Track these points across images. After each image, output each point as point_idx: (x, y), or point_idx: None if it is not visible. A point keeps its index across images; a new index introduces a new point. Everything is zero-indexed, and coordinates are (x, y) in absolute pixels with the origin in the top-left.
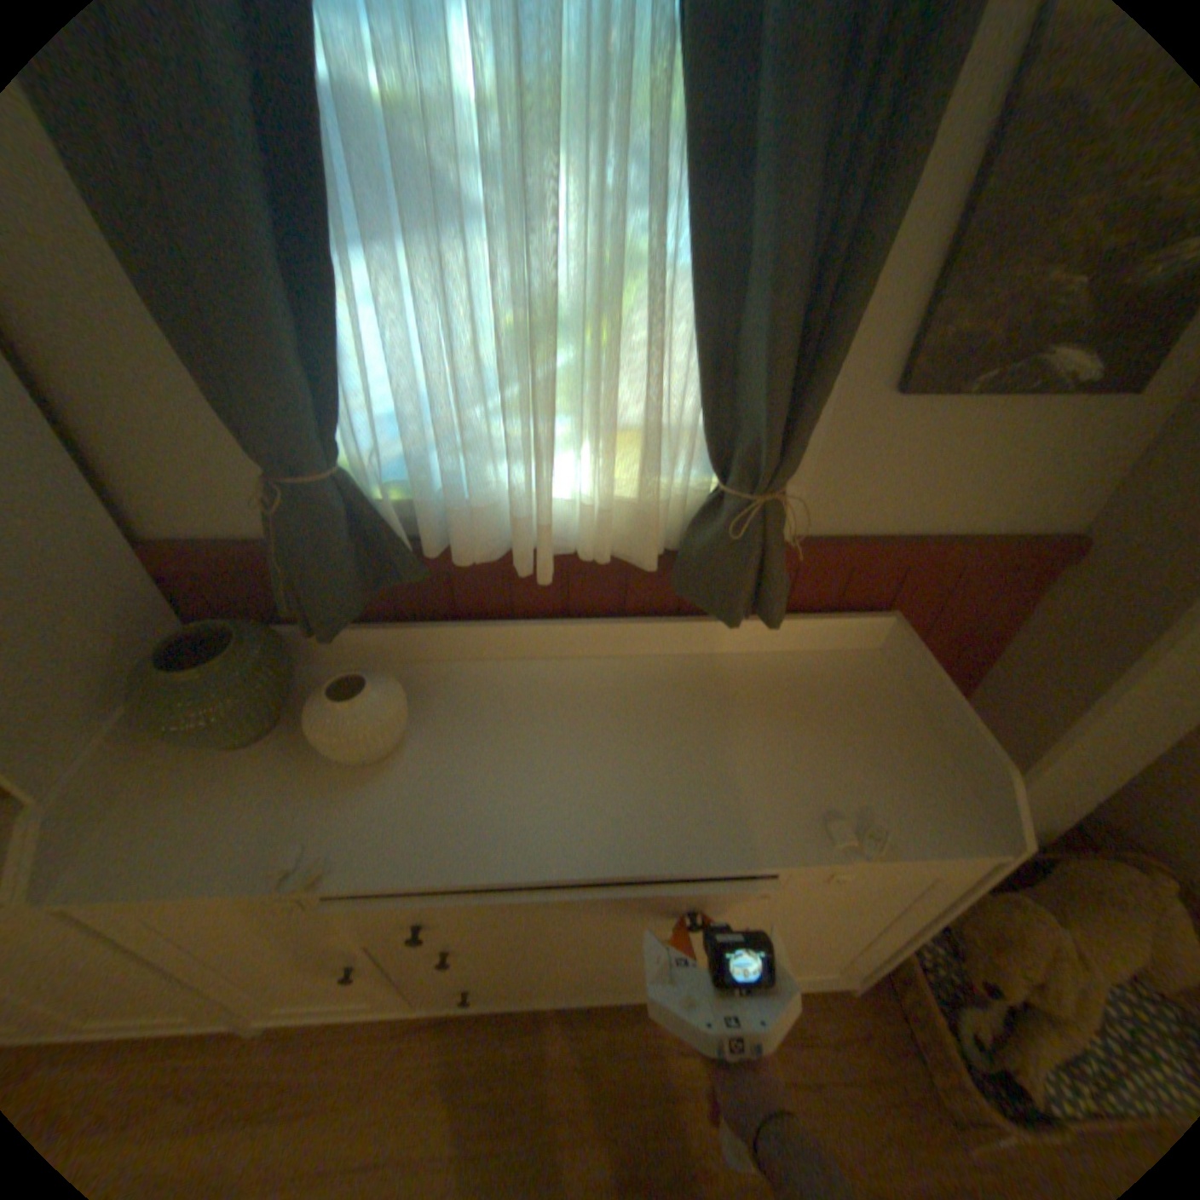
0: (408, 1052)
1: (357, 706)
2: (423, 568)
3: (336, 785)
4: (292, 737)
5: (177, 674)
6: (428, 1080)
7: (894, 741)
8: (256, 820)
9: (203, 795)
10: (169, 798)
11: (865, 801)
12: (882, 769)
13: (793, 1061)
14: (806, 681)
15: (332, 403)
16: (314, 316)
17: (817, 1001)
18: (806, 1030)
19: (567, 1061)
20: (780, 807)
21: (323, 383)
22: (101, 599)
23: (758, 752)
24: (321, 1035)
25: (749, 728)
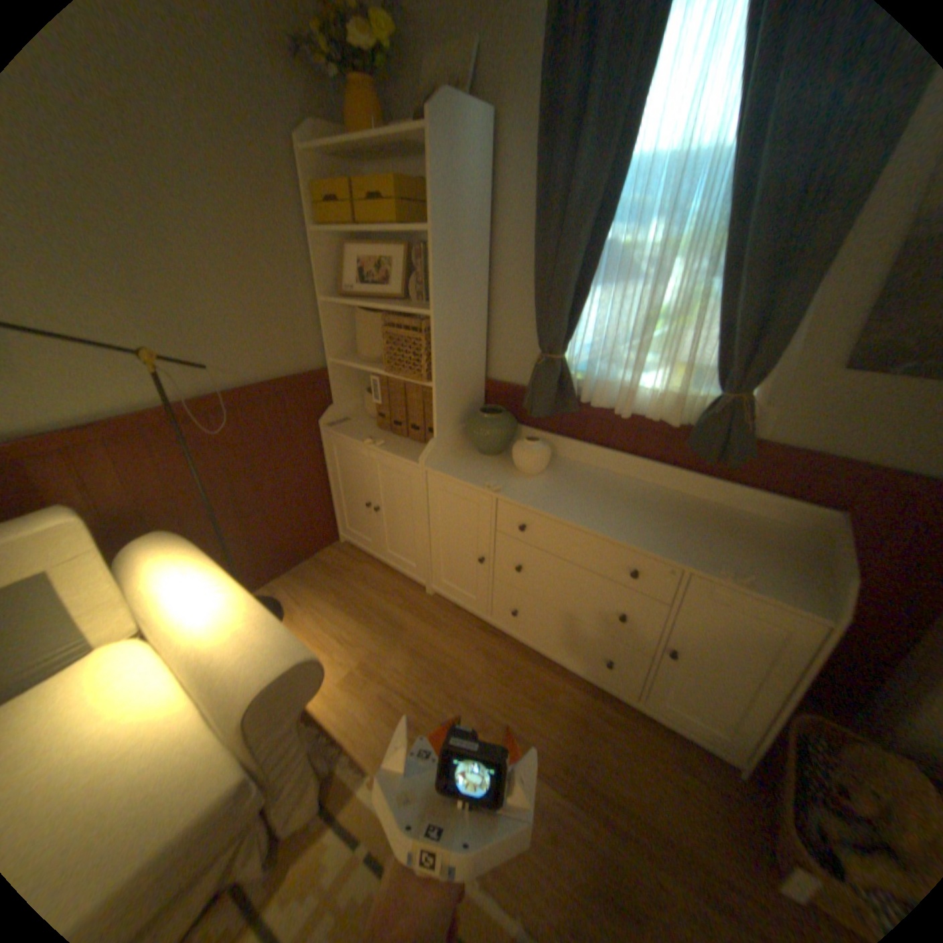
0: (480, 635)
1: (533, 445)
2: (577, 408)
3: (513, 474)
4: (503, 459)
5: (484, 415)
6: (483, 648)
7: (797, 565)
8: (485, 472)
9: (471, 461)
10: (462, 458)
11: (752, 568)
12: (777, 568)
13: (675, 771)
14: (759, 528)
15: (571, 333)
16: (577, 305)
17: (711, 762)
18: (693, 766)
19: (546, 683)
20: (699, 551)
21: (570, 328)
22: (472, 390)
23: (703, 535)
24: (450, 608)
25: (705, 527)
